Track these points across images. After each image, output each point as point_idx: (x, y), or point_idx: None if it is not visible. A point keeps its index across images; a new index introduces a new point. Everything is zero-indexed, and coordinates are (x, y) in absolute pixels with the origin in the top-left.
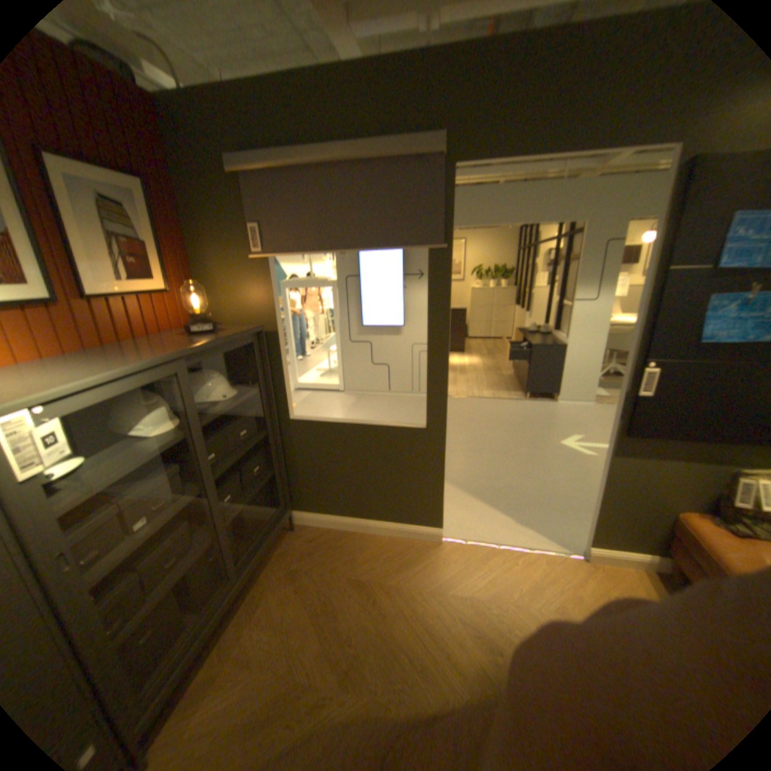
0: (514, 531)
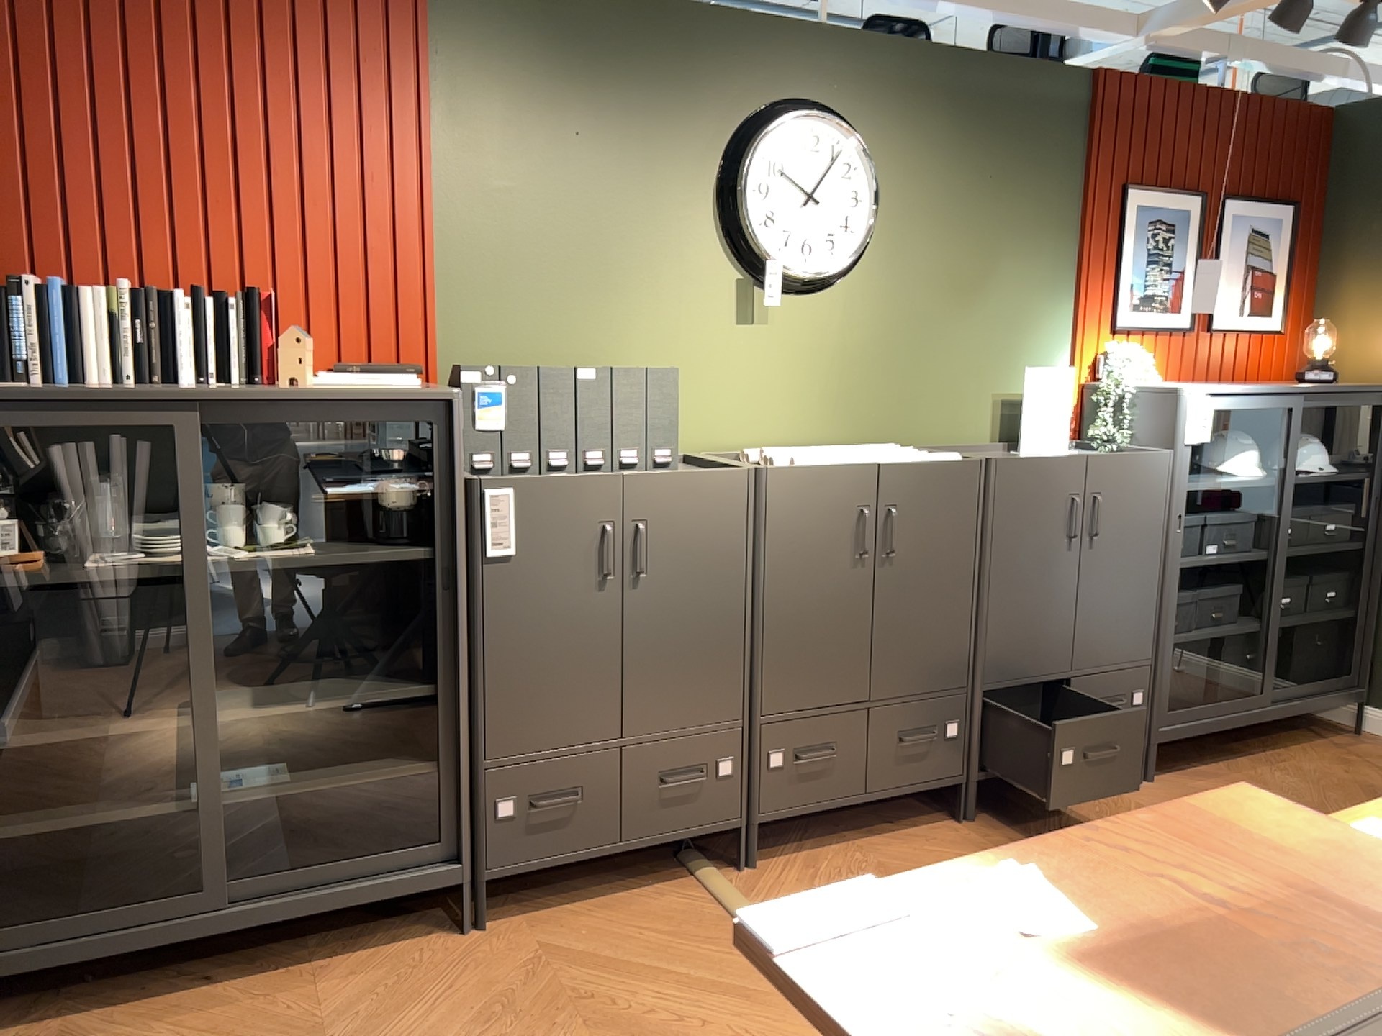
0: None
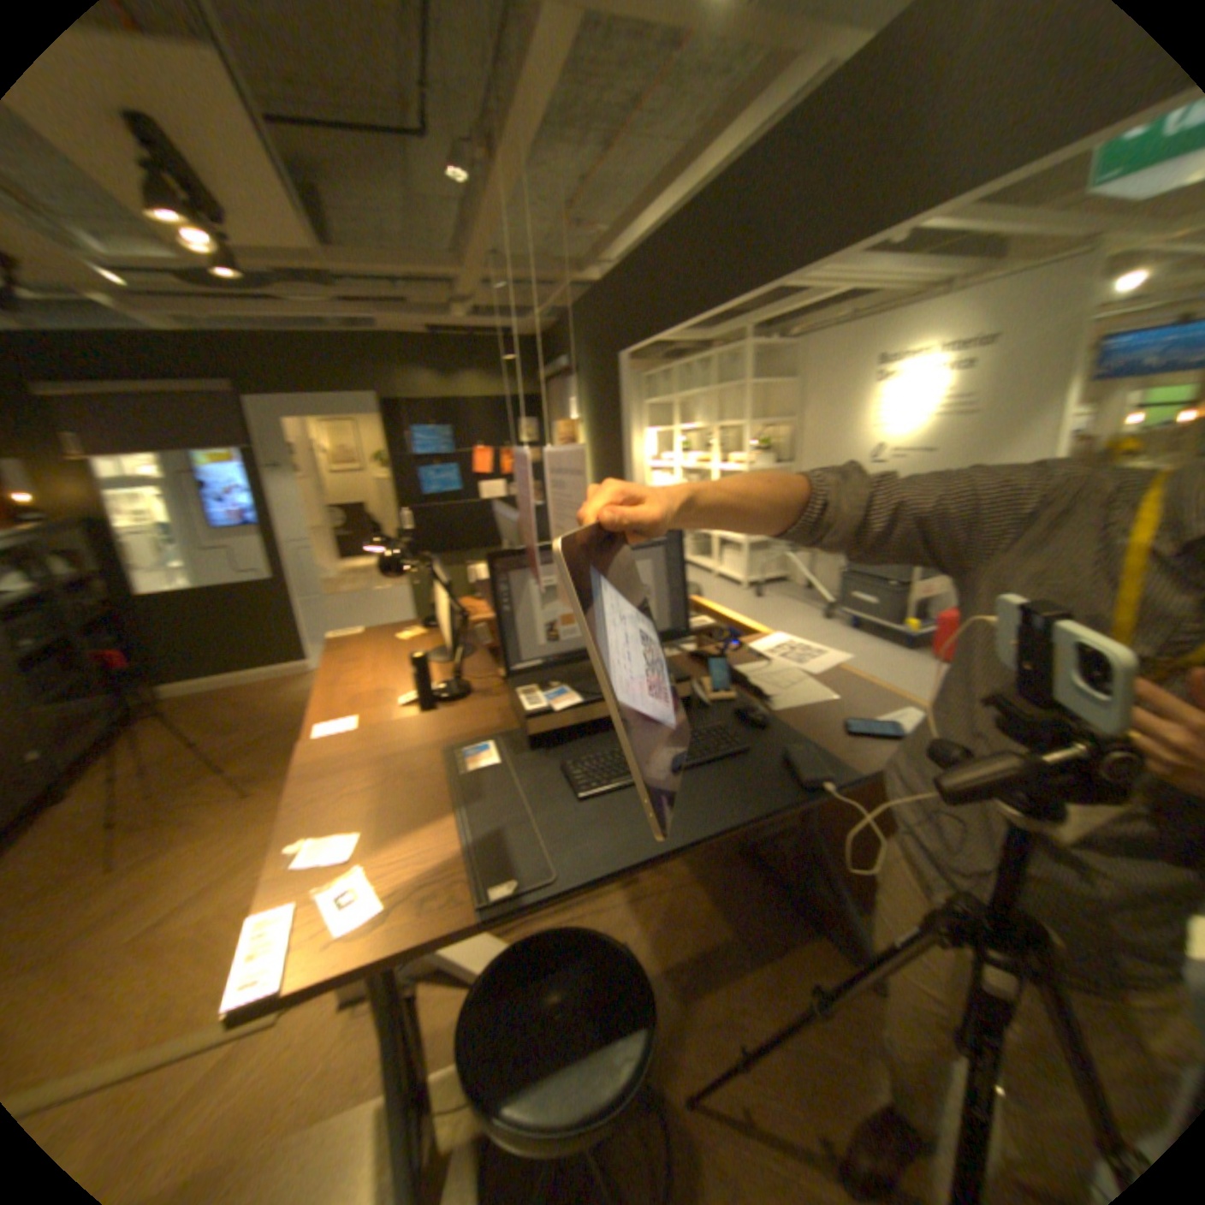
0: None
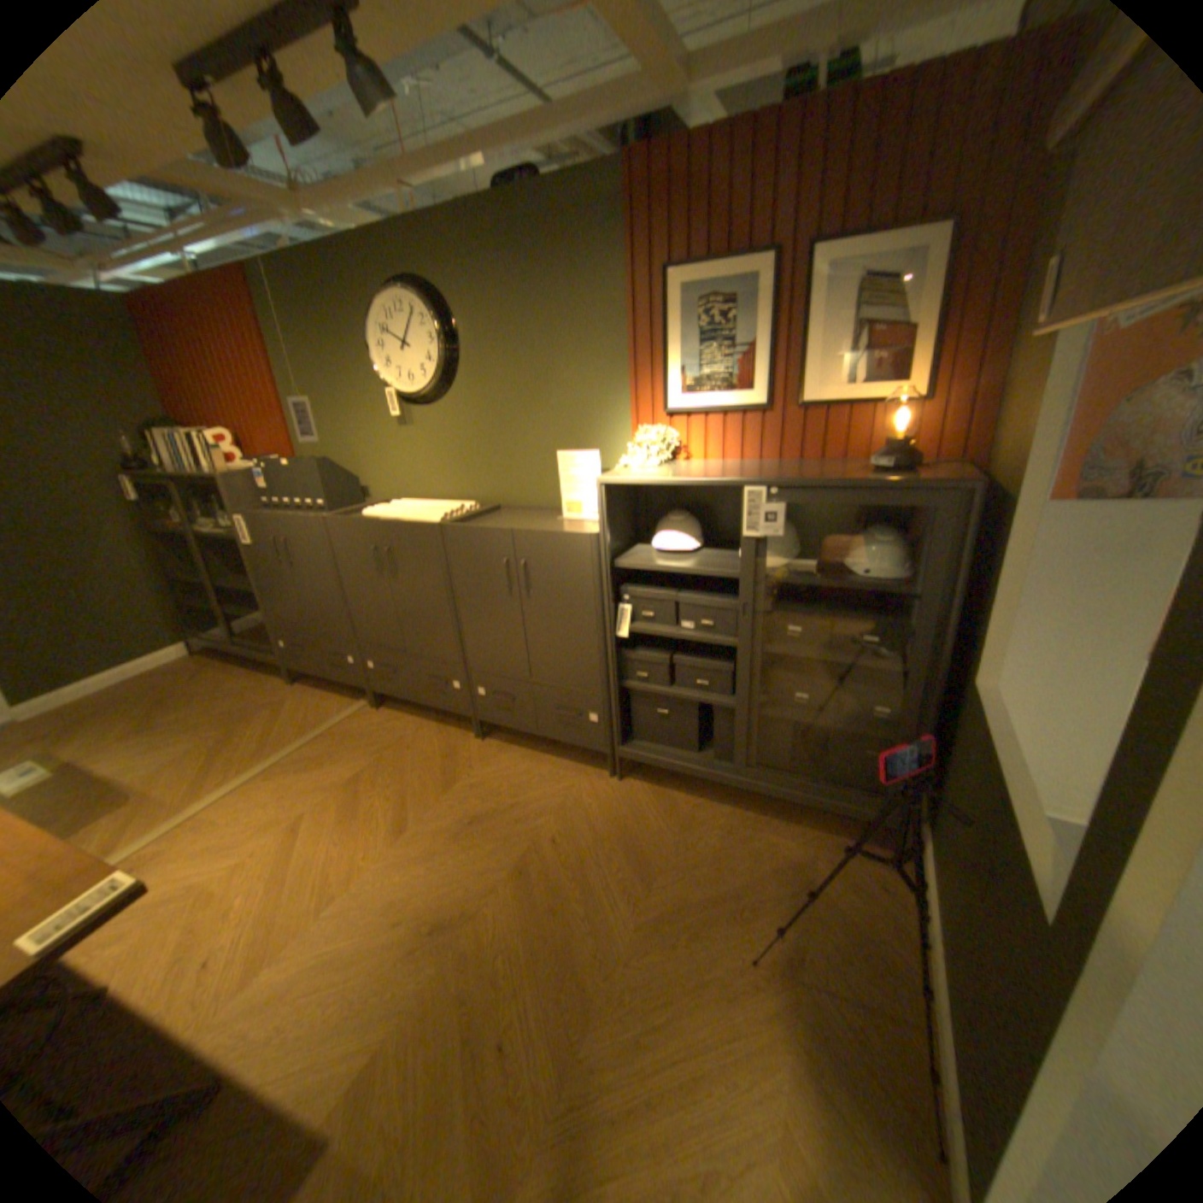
0: None
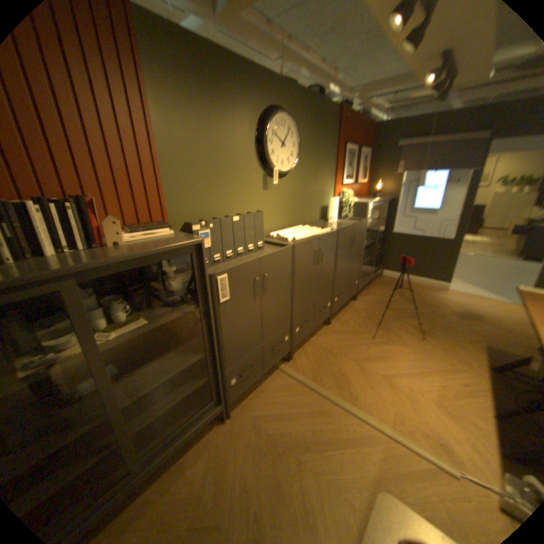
0: (486, 294)
